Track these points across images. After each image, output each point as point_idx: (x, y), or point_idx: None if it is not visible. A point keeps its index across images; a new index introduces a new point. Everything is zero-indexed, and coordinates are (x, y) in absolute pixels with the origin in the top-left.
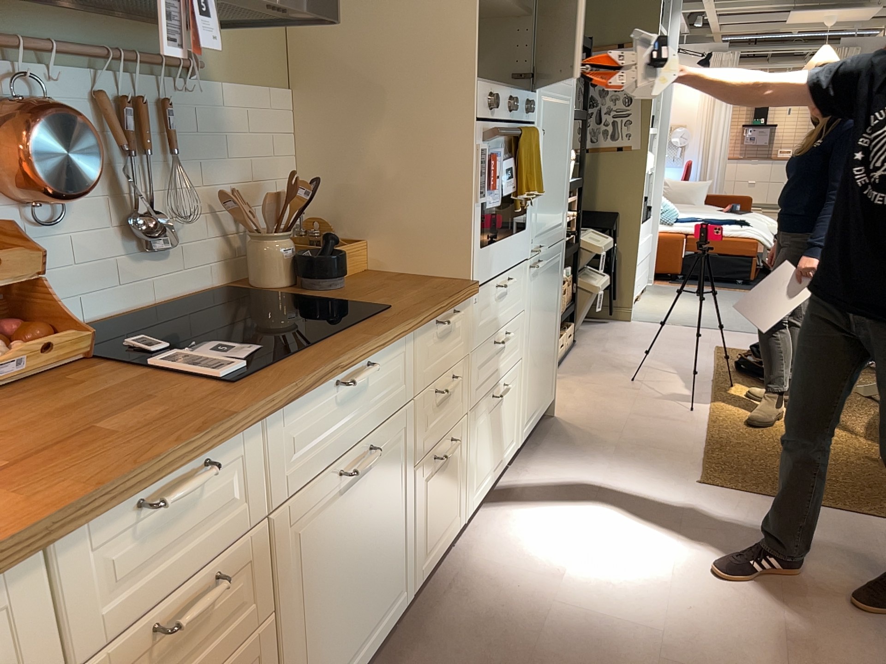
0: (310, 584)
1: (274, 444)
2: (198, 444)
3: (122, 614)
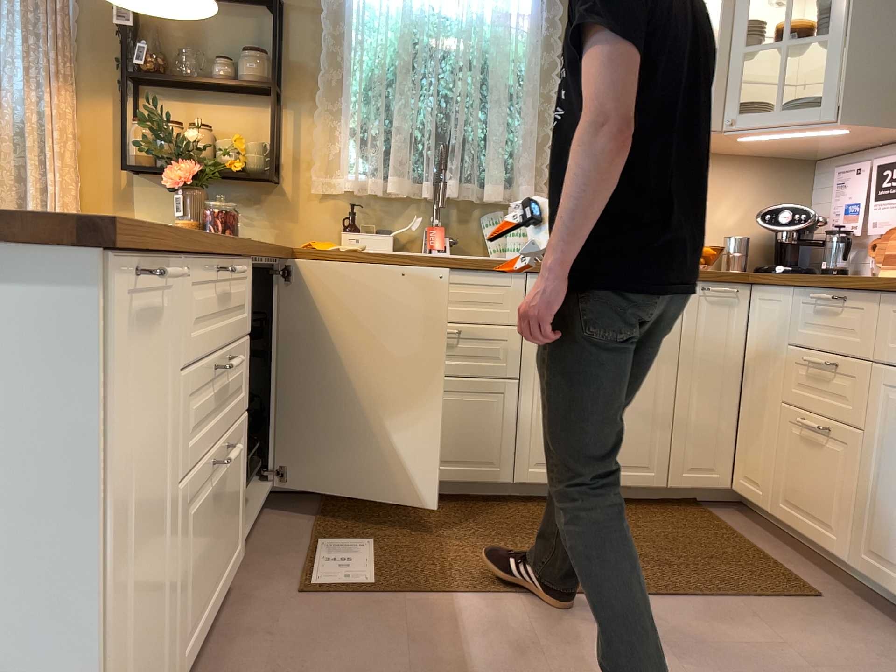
0: (895, 452)
1: (888, 318)
2: (836, 281)
3: (807, 339)
